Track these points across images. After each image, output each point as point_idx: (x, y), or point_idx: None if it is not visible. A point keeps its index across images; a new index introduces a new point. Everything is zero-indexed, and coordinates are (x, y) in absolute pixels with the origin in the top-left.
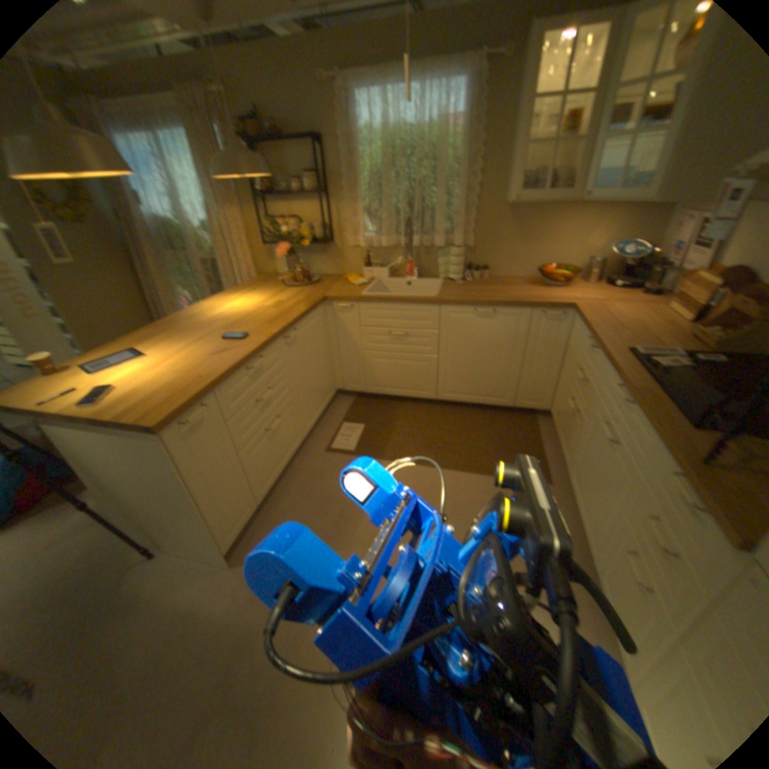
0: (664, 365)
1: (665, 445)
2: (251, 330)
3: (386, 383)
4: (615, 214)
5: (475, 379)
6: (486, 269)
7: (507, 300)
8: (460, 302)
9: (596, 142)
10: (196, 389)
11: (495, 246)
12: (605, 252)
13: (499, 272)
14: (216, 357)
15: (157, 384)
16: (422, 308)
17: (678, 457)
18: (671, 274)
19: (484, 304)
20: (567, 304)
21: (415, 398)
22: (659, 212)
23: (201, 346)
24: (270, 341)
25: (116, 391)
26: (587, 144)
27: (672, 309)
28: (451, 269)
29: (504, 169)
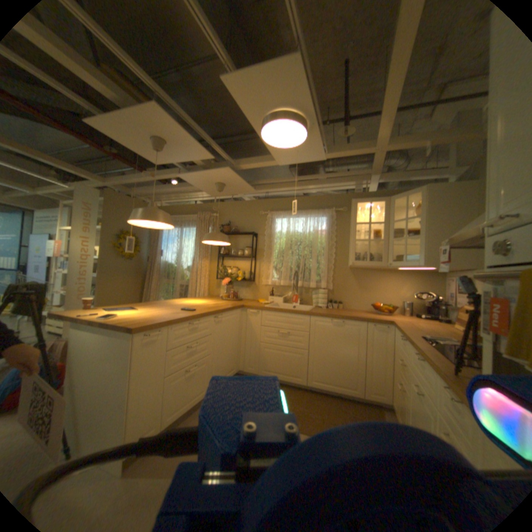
0: (442, 344)
1: (438, 376)
2: (197, 309)
3: (272, 367)
4: (412, 279)
5: (334, 371)
6: (340, 303)
7: (351, 316)
8: (321, 314)
9: (389, 242)
10: (160, 320)
11: (345, 291)
12: (411, 300)
13: (348, 306)
14: (174, 314)
15: (140, 317)
16: (299, 316)
17: (440, 374)
18: (454, 313)
19: (336, 316)
20: (388, 321)
21: (291, 383)
22: (437, 280)
23: (168, 310)
24: (206, 313)
25: (117, 317)
26: (385, 243)
27: (455, 328)
28: (319, 300)
29: (346, 253)
